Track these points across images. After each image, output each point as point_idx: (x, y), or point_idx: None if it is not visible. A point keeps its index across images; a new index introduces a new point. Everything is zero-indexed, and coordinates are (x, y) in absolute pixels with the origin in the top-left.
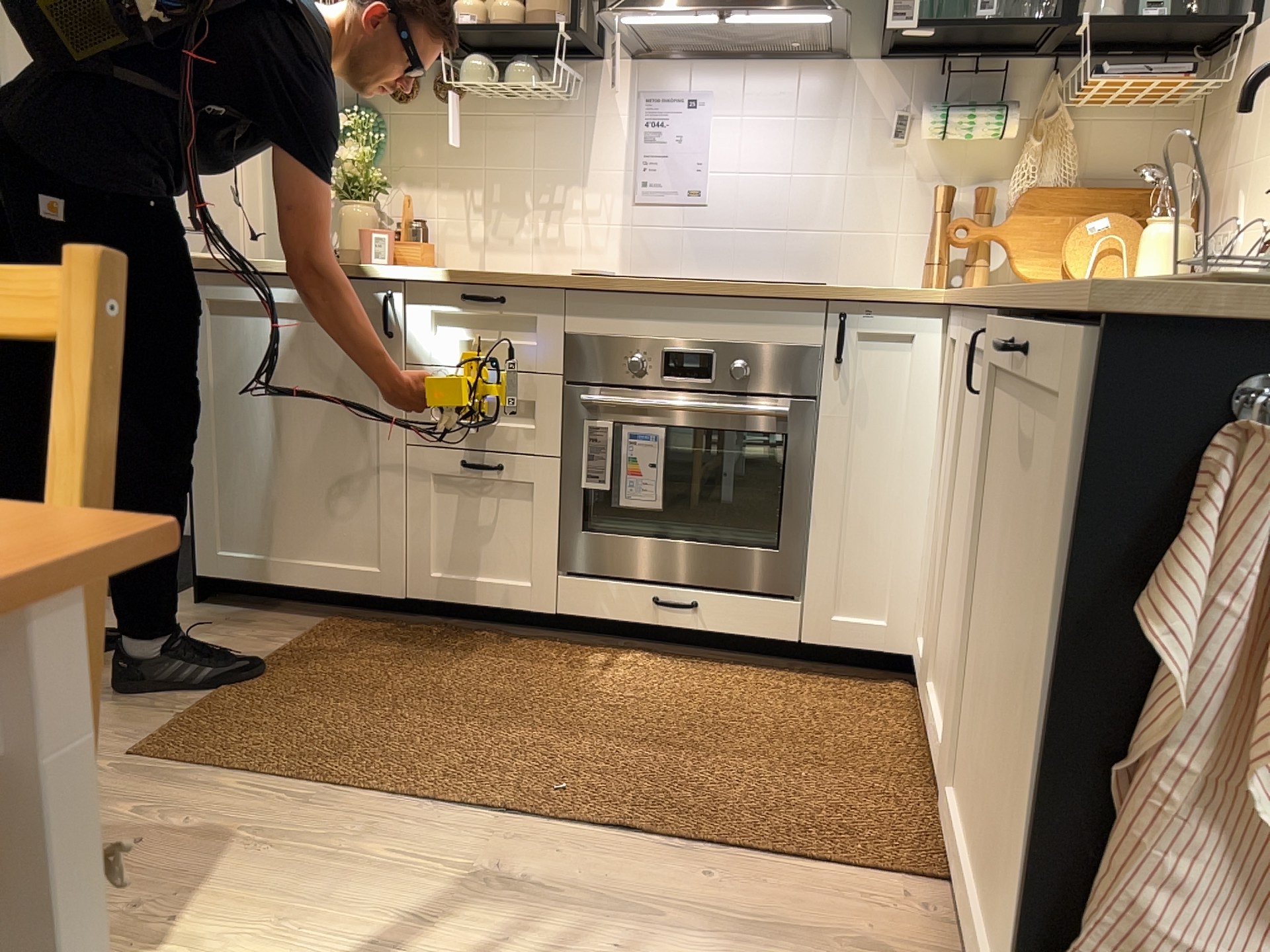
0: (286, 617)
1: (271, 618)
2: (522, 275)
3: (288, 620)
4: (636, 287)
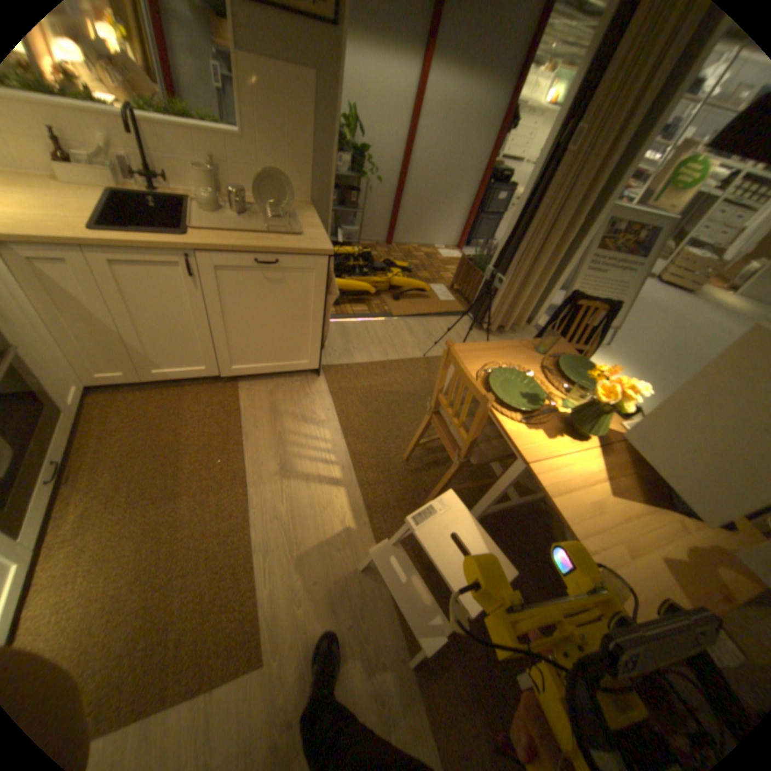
0: None
1: None
2: None
3: None
4: None
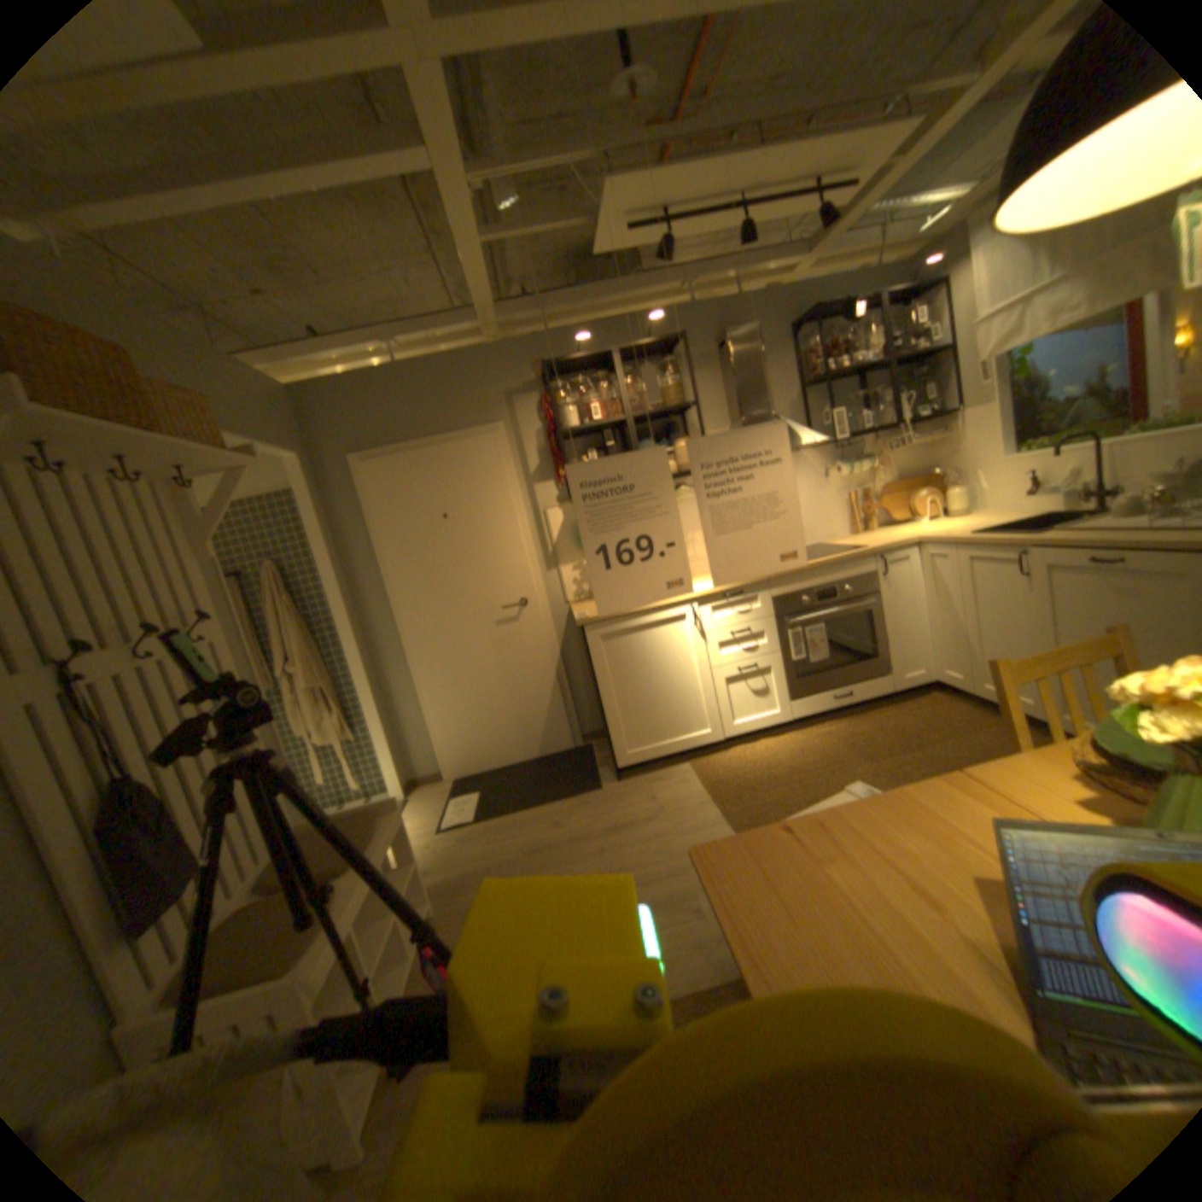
0: (669, 767)
1: (666, 769)
2: (750, 577)
3: (672, 767)
4: (800, 568)
